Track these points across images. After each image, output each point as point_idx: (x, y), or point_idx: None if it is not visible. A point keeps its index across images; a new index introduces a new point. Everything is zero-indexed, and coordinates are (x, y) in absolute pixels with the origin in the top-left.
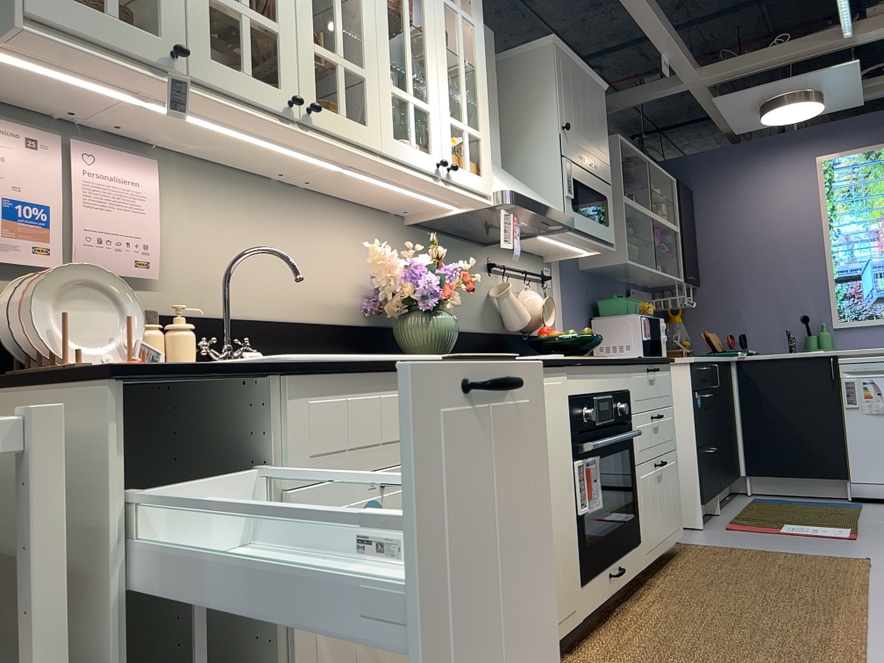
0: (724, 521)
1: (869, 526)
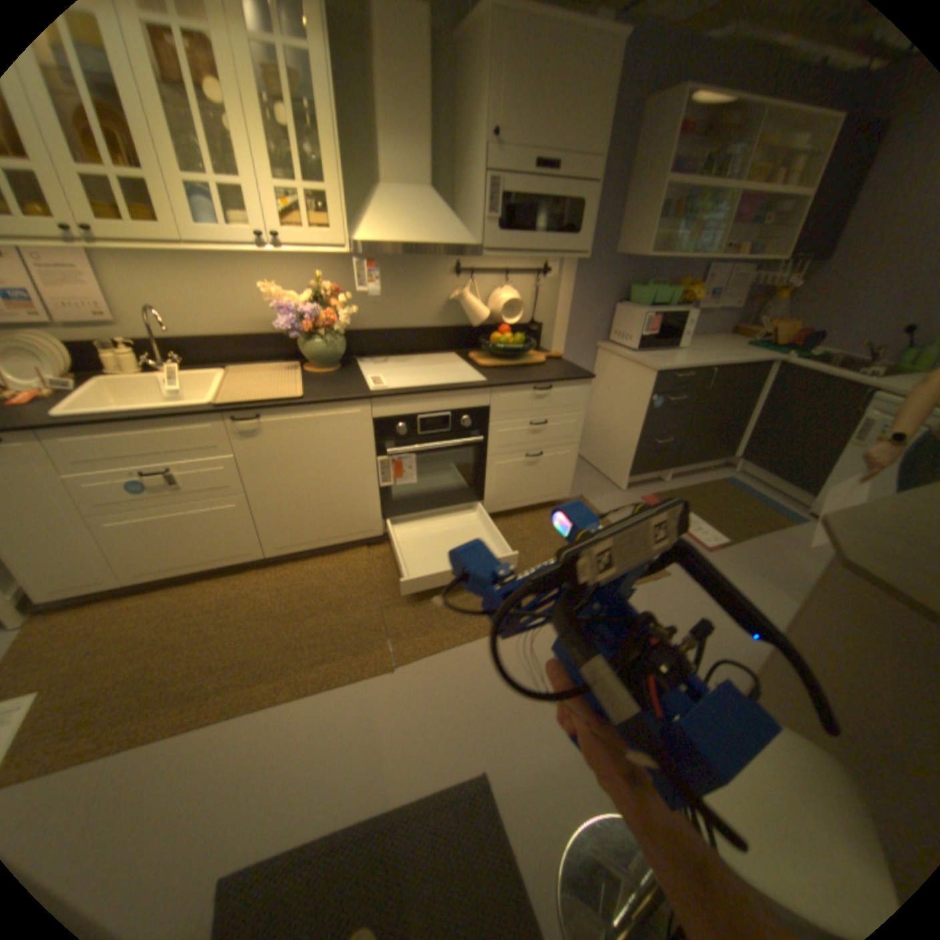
0: (656, 492)
1: (751, 548)
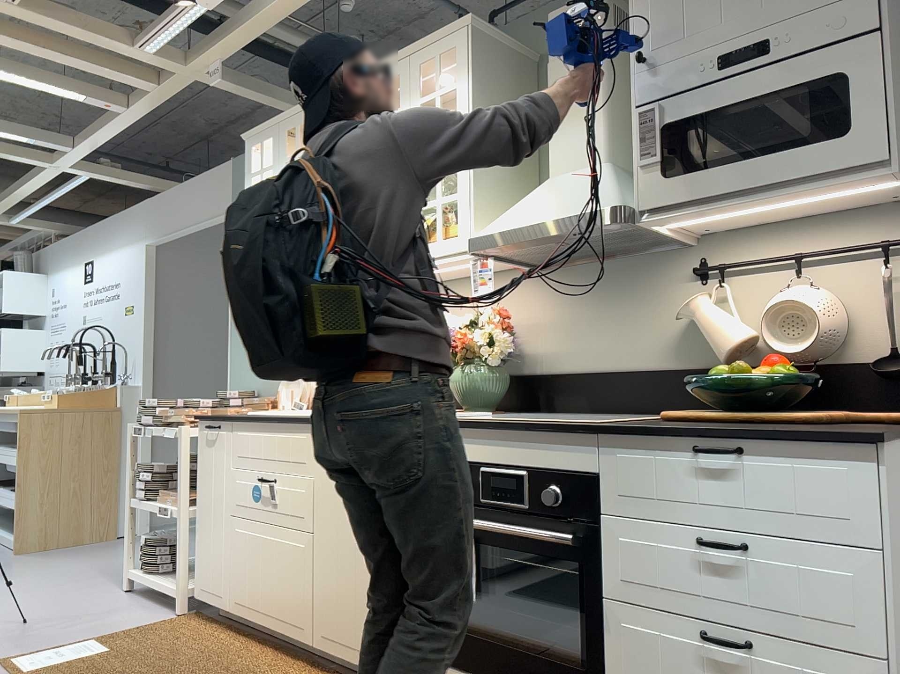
0: None
1: None
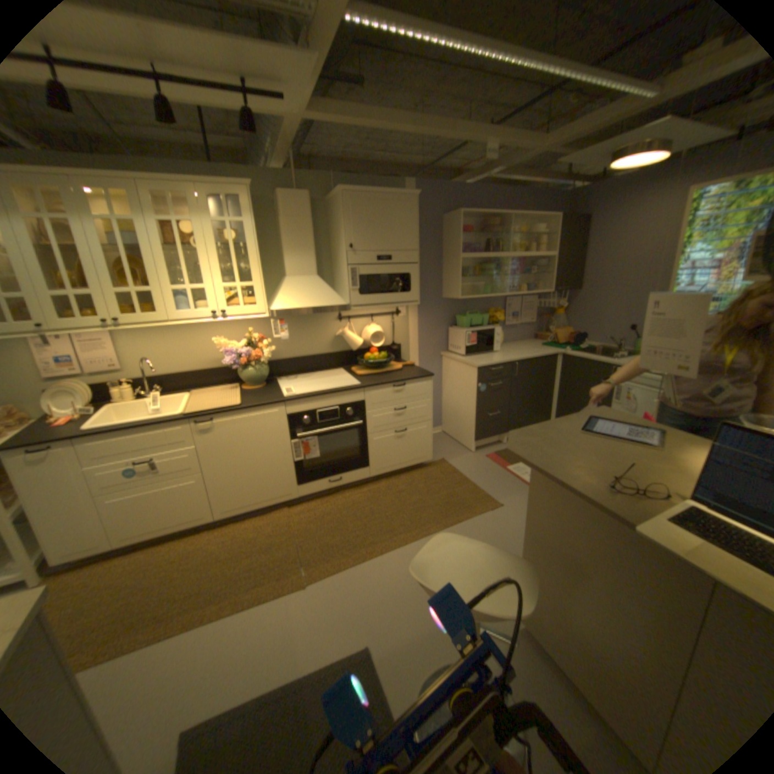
0: (497, 451)
1: None
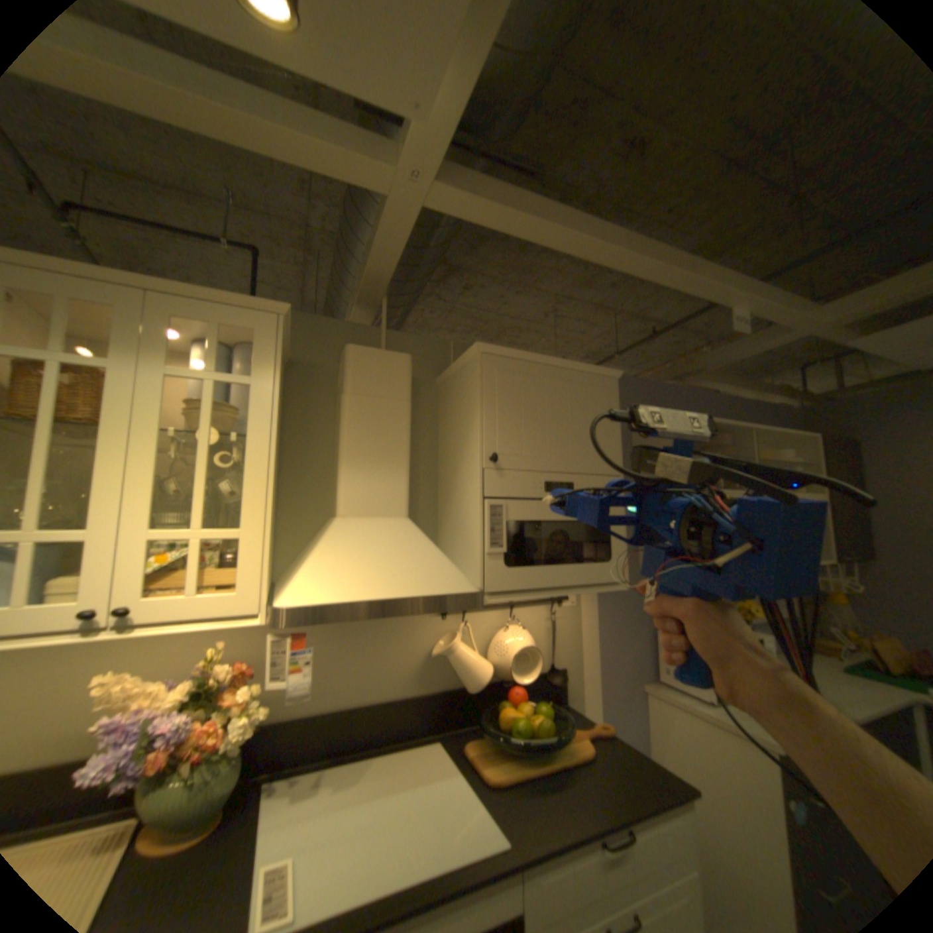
0: None
1: None
